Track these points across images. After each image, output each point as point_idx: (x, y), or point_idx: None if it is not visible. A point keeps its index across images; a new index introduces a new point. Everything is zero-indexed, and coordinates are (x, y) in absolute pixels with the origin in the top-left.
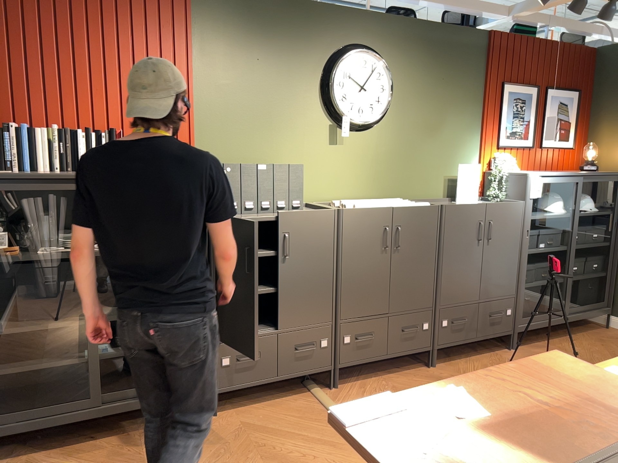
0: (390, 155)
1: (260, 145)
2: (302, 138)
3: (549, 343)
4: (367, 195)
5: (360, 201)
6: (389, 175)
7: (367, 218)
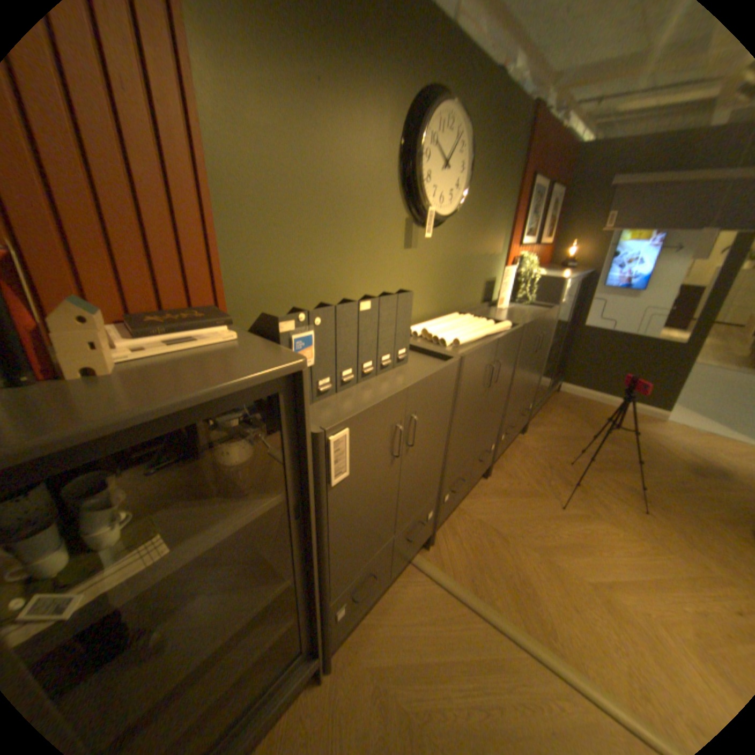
0: (452, 259)
1: (324, 254)
2: (377, 241)
3: (539, 418)
4: (431, 312)
5: (442, 325)
6: (449, 284)
7: (480, 359)
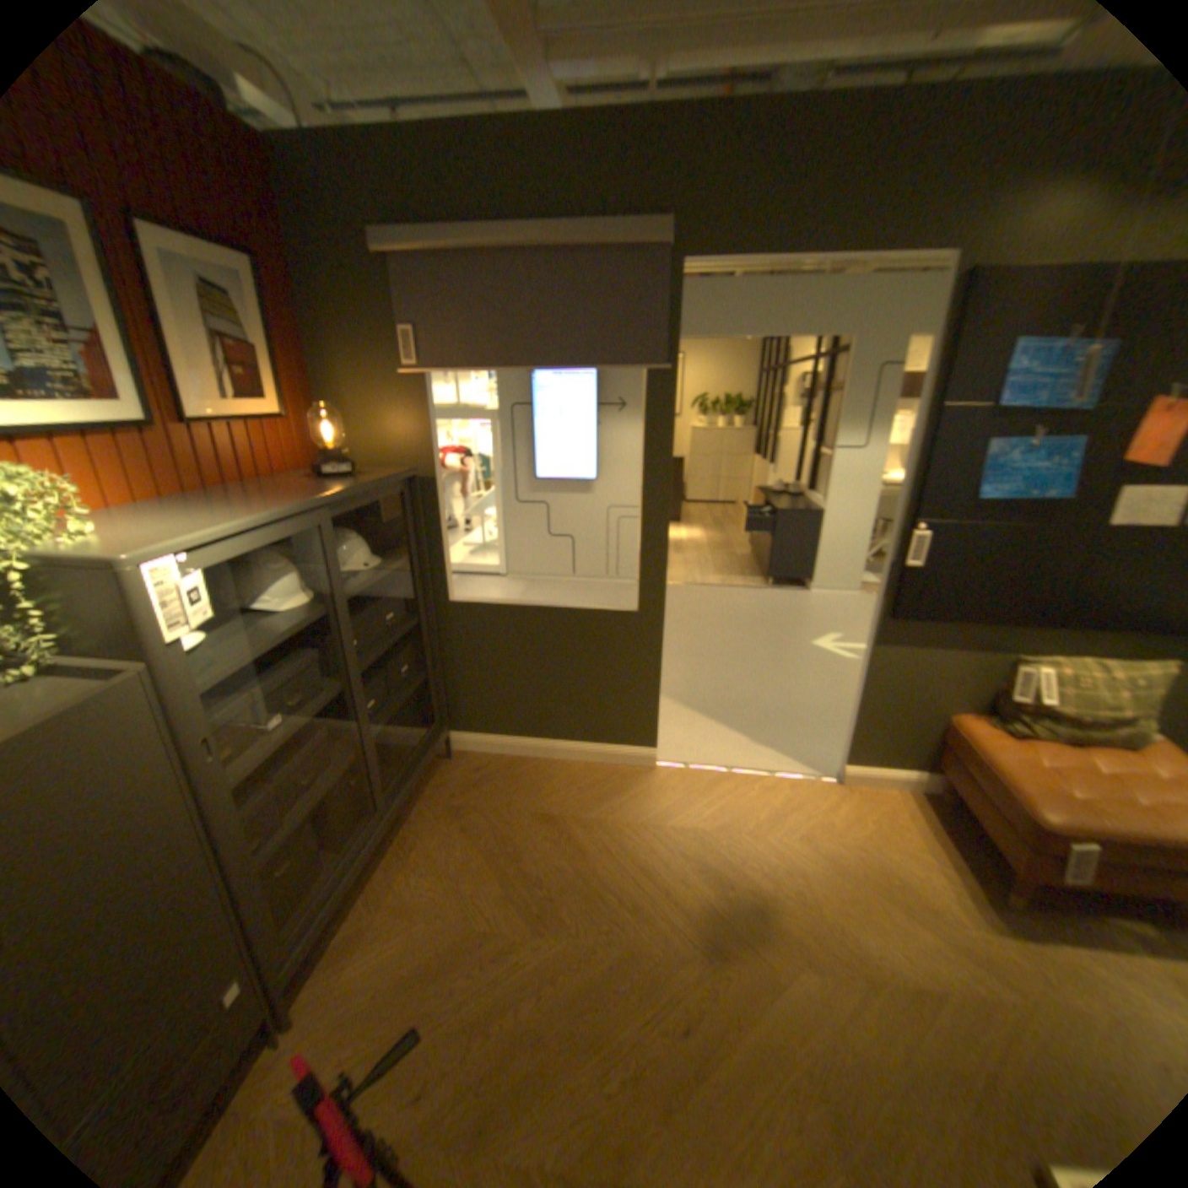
0: None
1: None
2: None
3: (365, 907)
4: None
5: None
6: None
7: None
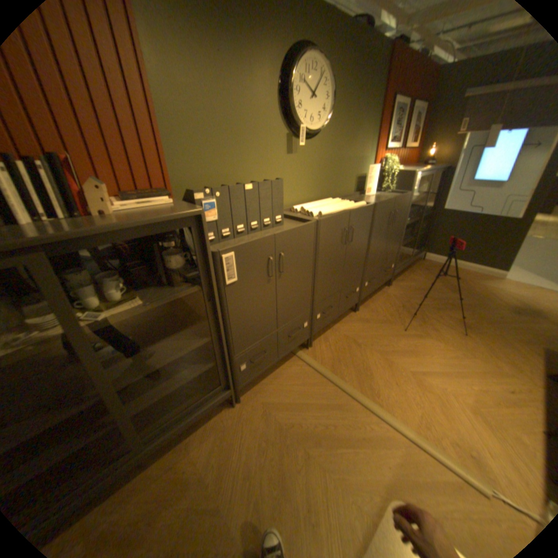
0: (326, 161)
1: (230, 159)
2: (266, 150)
3: (404, 277)
4: (311, 197)
5: (315, 205)
6: (325, 178)
7: (335, 224)
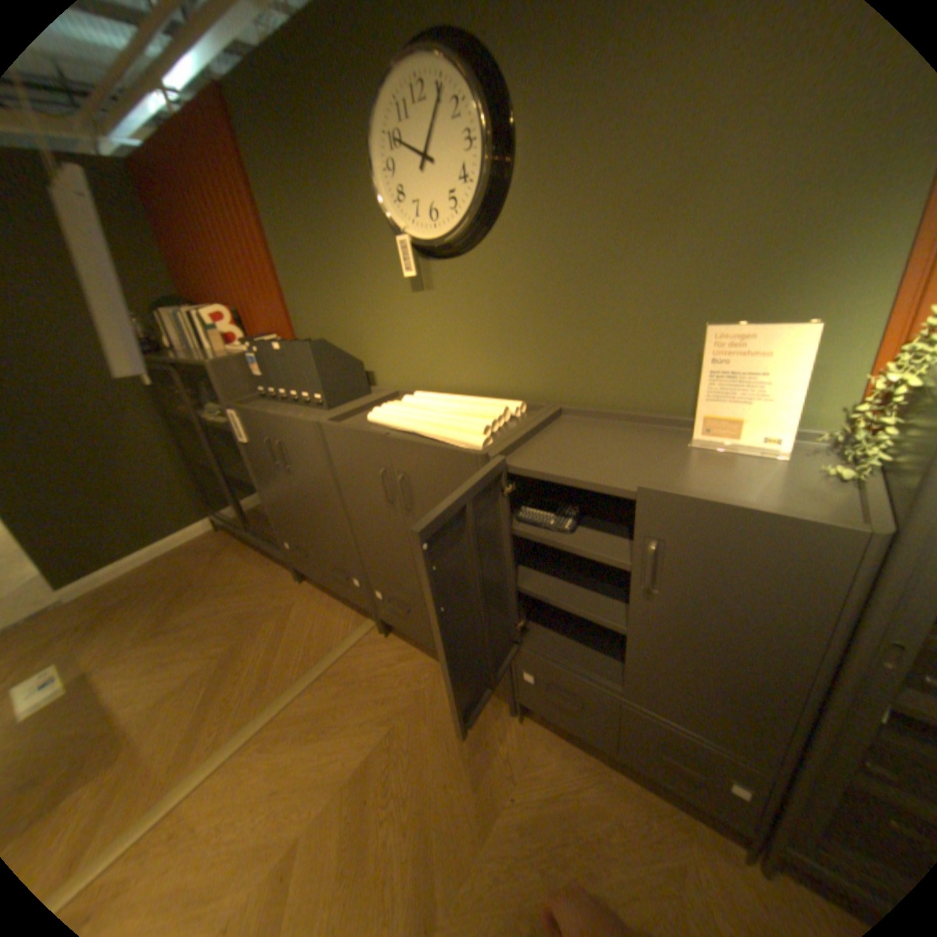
0: (524, 303)
1: (334, 304)
2: (375, 287)
3: None
4: (487, 387)
5: (426, 402)
6: (526, 349)
7: (353, 446)
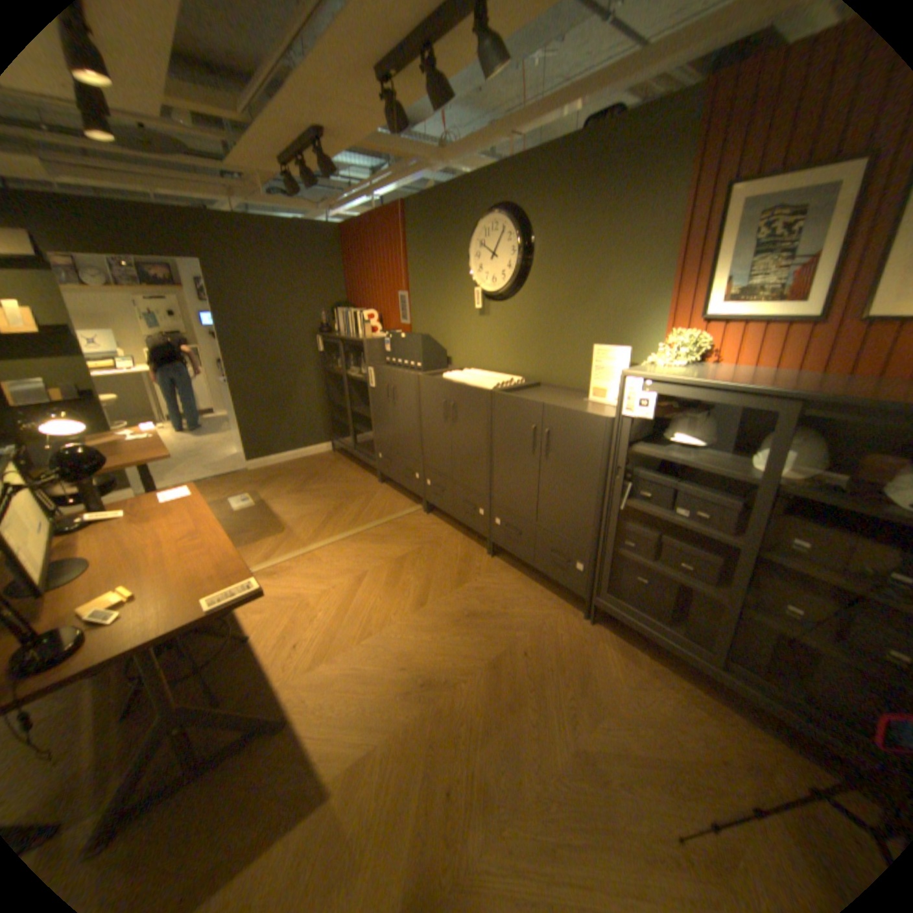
0: (531, 327)
1: (438, 317)
2: (461, 311)
3: (656, 670)
4: (509, 370)
5: (475, 373)
6: (530, 351)
7: (433, 388)
